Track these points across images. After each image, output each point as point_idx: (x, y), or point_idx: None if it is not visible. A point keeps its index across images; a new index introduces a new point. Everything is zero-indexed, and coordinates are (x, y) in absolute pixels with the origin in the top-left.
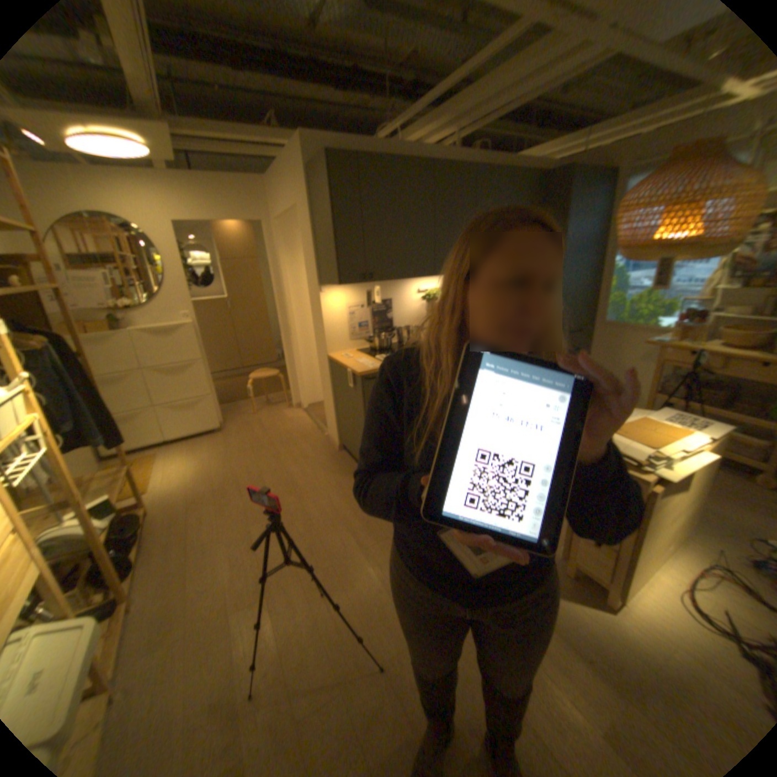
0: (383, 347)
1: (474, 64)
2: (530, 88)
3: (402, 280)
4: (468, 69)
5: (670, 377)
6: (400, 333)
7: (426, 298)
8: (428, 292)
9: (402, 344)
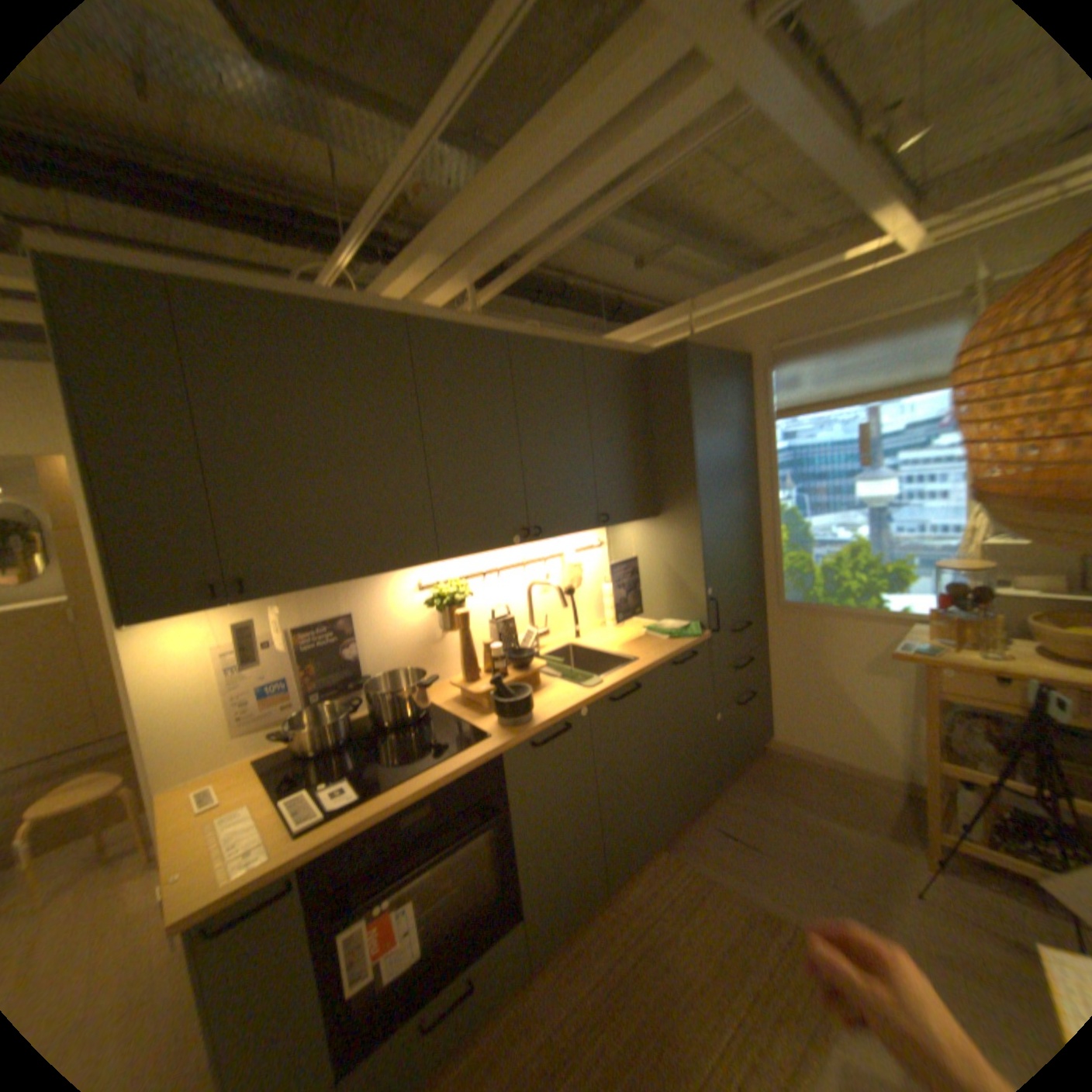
0: (323, 747)
1: (451, 93)
2: (590, 187)
3: (351, 581)
4: (443, 111)
5: (950, 718)
6: (374, 697)
7: (436, 604)
8: (440, 588)
9: (382, 722)
